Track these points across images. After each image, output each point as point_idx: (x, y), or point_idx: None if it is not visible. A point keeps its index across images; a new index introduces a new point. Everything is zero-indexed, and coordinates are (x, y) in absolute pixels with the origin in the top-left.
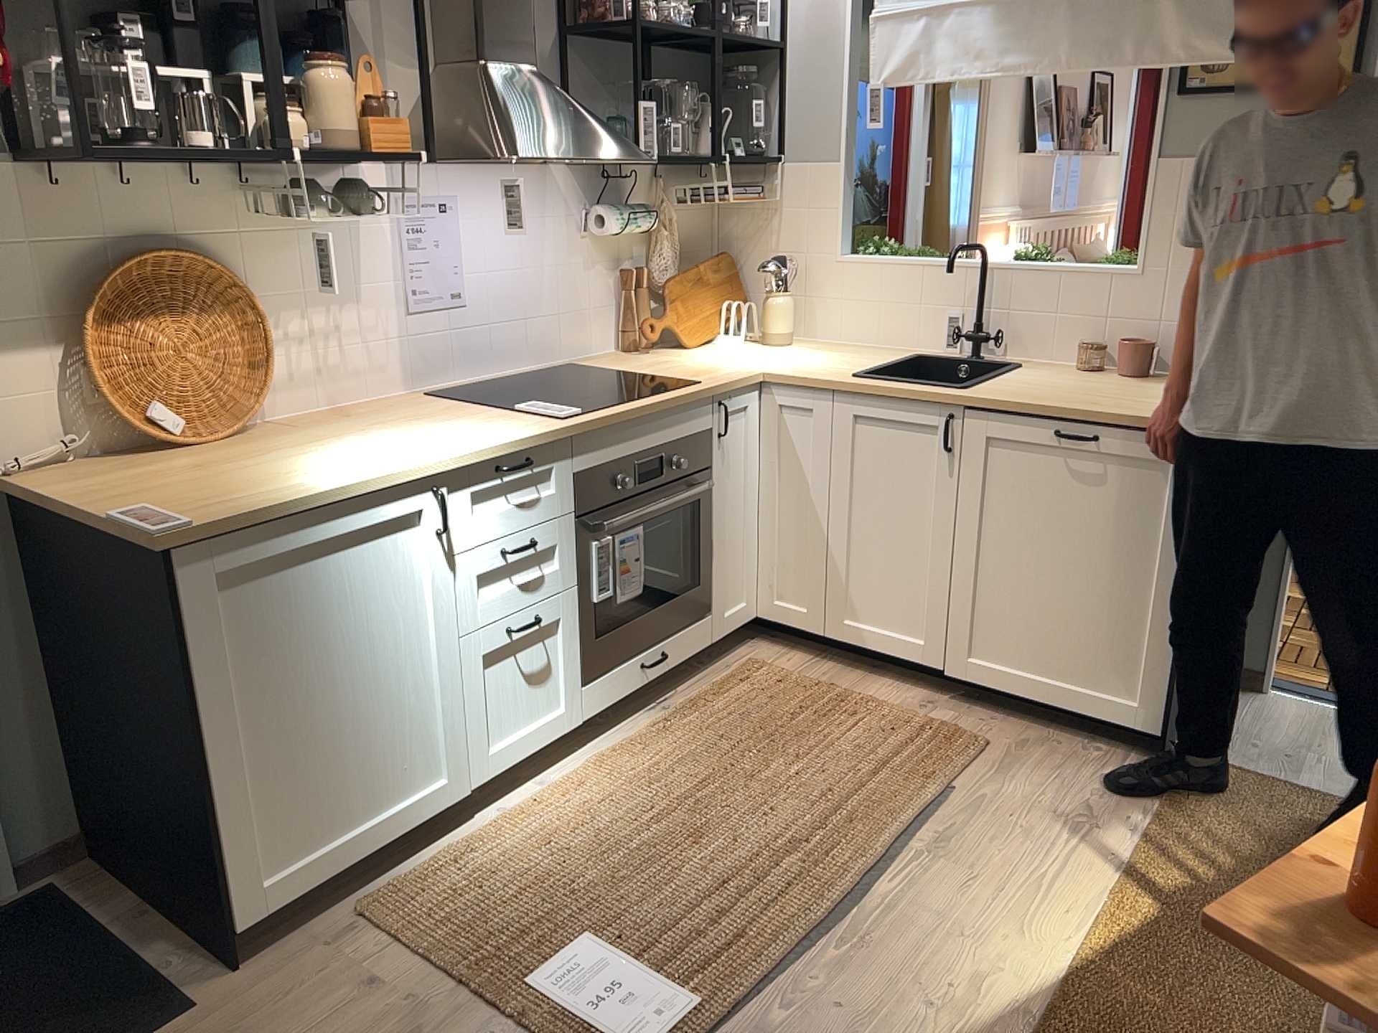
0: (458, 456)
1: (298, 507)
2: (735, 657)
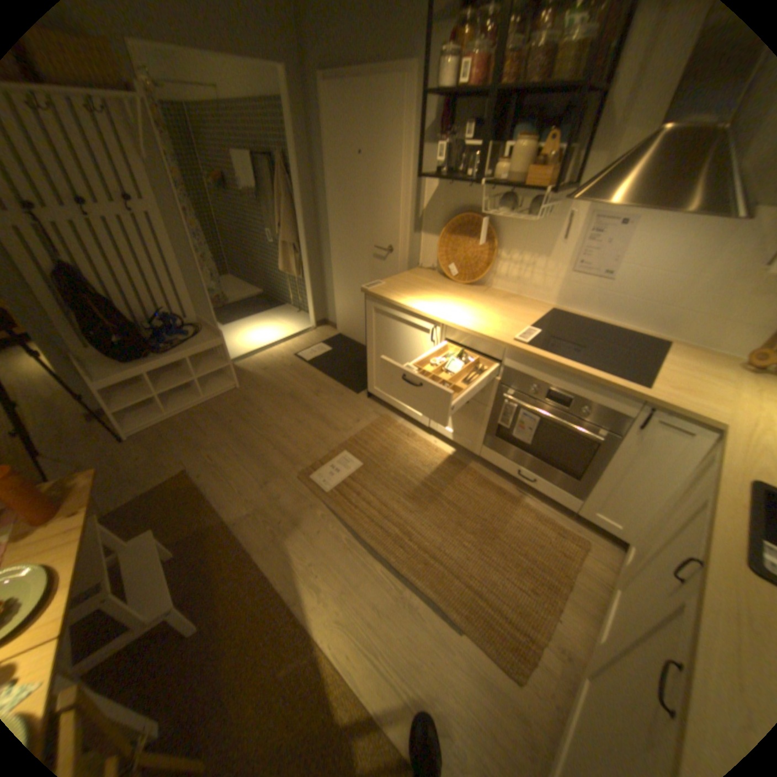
0: (445, 320)
1: (392, 302)
2: (595, 536)
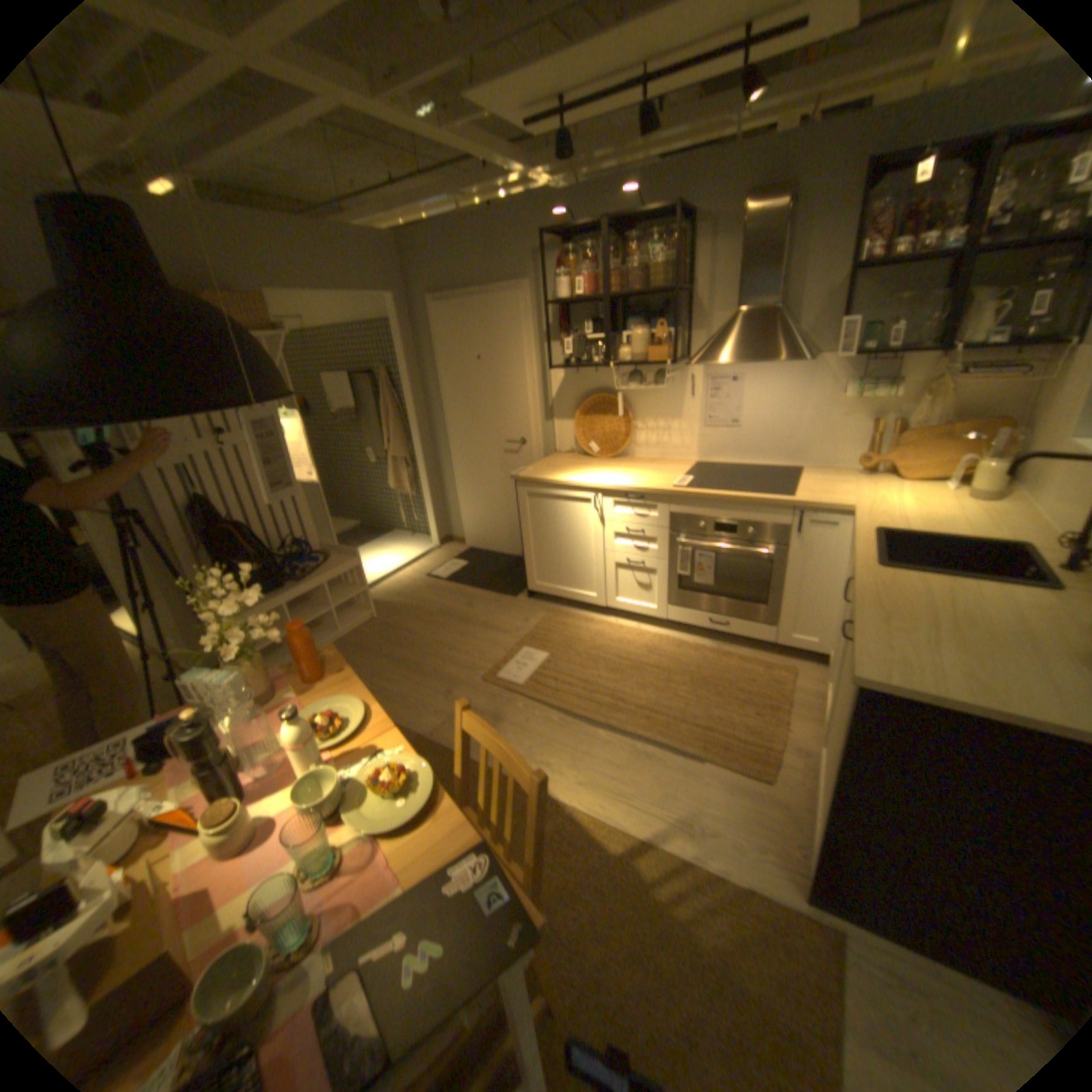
0: (605, 485)
1: (546, 482)
2: (798, 662)
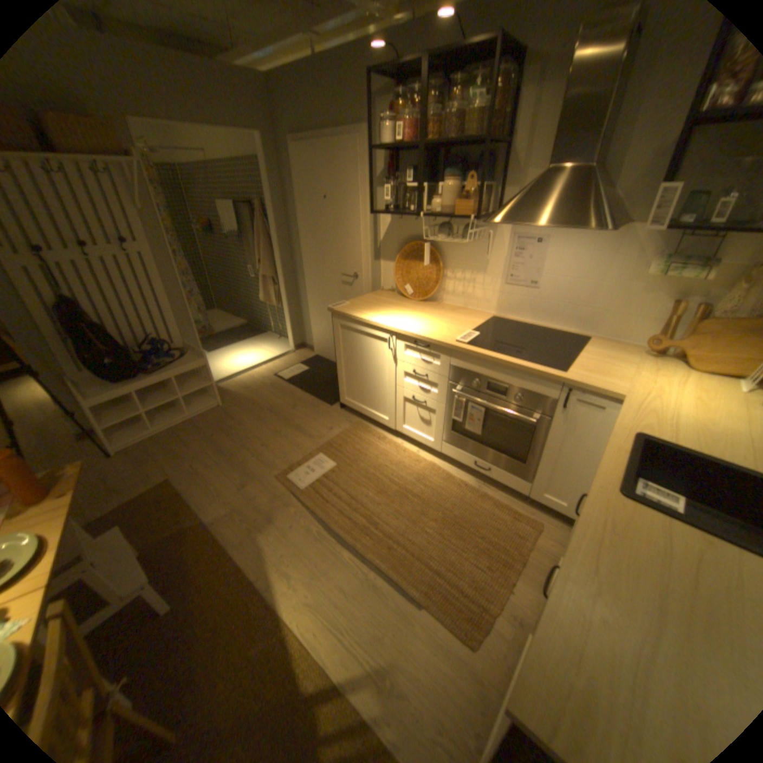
0: (398, 329)
1: (354, 318)
2: (546, 517)
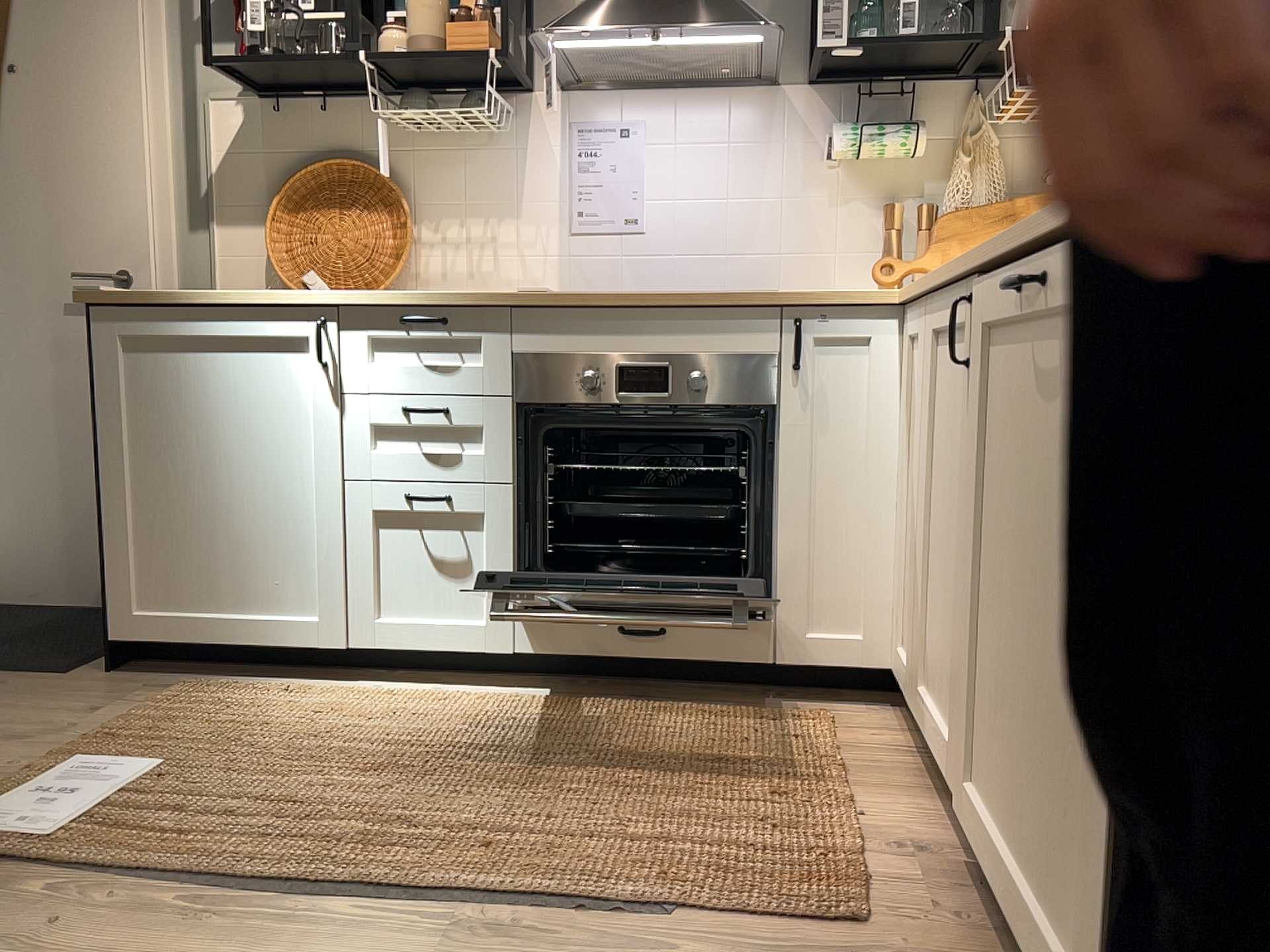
0: (348, 293)
1: (184, 299)
2: (831, 706)
